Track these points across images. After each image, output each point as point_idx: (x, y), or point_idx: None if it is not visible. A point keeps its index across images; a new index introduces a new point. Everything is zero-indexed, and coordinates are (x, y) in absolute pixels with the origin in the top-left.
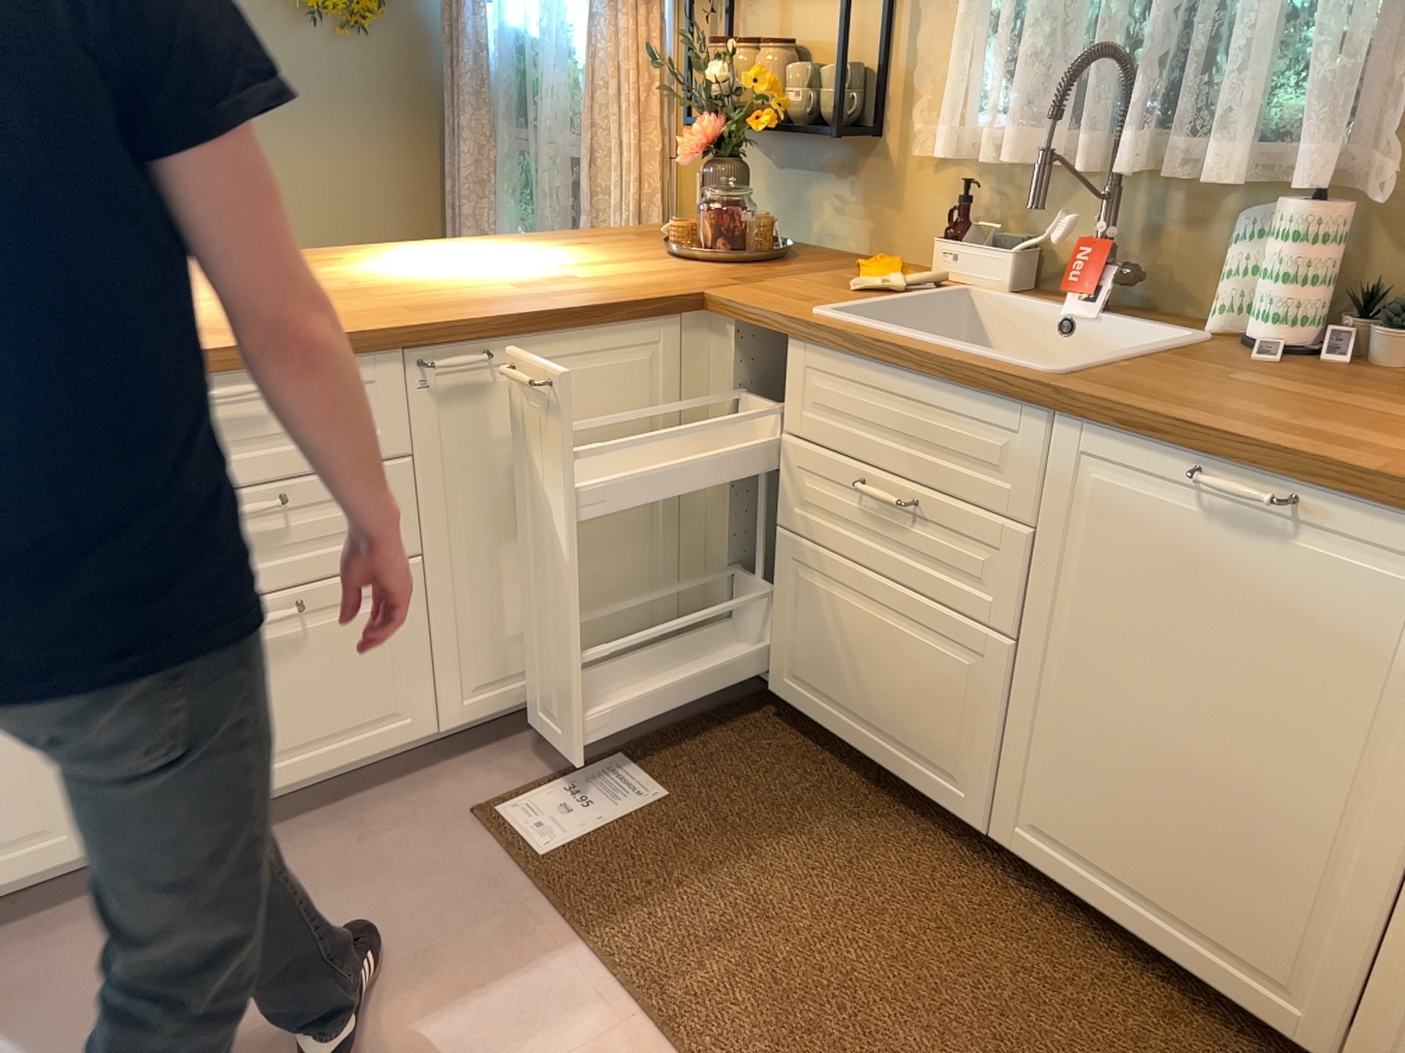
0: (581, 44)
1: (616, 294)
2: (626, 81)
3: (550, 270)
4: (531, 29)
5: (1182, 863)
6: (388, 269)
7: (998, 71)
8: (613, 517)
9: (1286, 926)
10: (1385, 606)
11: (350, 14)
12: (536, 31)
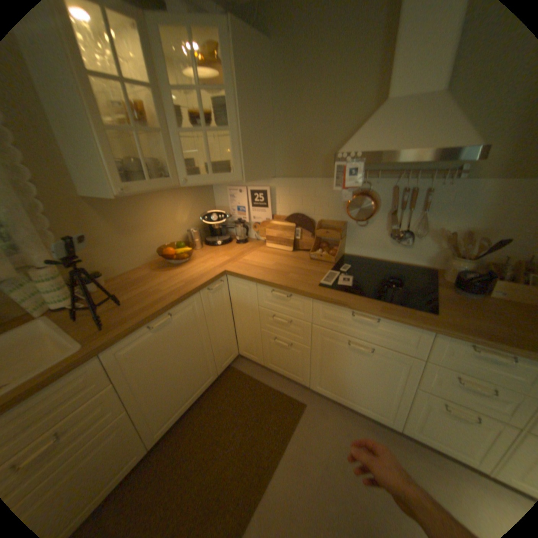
0: None
1: None
2: None
3: None
4: None
5: (187, 388)
6: None
7: None
8: None
9: (204, 371)
10: (190, 315)
11: None
12: None
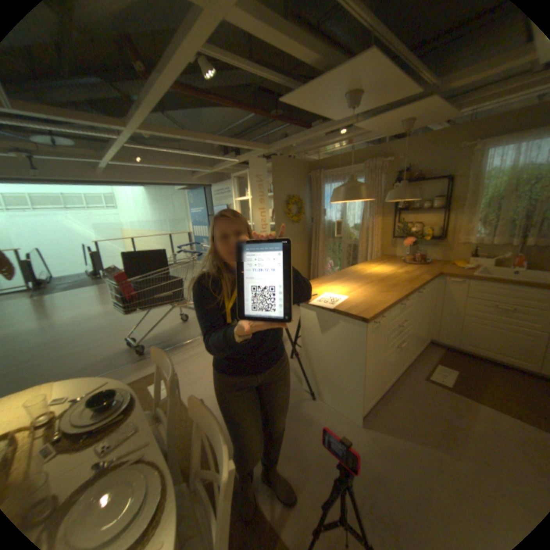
0: (353, 222)
1: (430, 274)
2: (372, 229)
3: (399, 269)
4: (336, 220)
5: None
6: (371, 272)
7: (487, 227)
8: (428, 317)
9: None
10: None
11: (295, 219)
12: (337, 220)
